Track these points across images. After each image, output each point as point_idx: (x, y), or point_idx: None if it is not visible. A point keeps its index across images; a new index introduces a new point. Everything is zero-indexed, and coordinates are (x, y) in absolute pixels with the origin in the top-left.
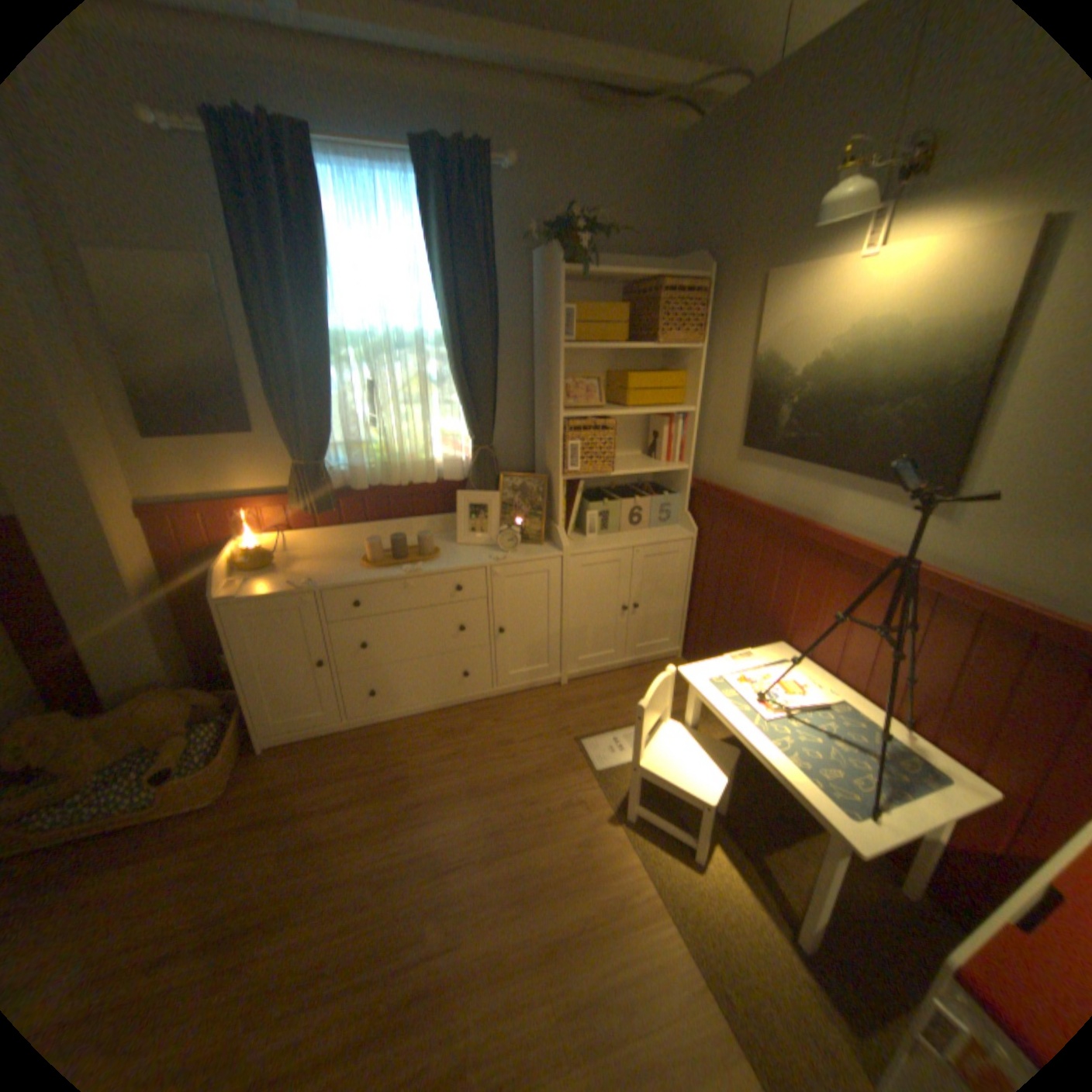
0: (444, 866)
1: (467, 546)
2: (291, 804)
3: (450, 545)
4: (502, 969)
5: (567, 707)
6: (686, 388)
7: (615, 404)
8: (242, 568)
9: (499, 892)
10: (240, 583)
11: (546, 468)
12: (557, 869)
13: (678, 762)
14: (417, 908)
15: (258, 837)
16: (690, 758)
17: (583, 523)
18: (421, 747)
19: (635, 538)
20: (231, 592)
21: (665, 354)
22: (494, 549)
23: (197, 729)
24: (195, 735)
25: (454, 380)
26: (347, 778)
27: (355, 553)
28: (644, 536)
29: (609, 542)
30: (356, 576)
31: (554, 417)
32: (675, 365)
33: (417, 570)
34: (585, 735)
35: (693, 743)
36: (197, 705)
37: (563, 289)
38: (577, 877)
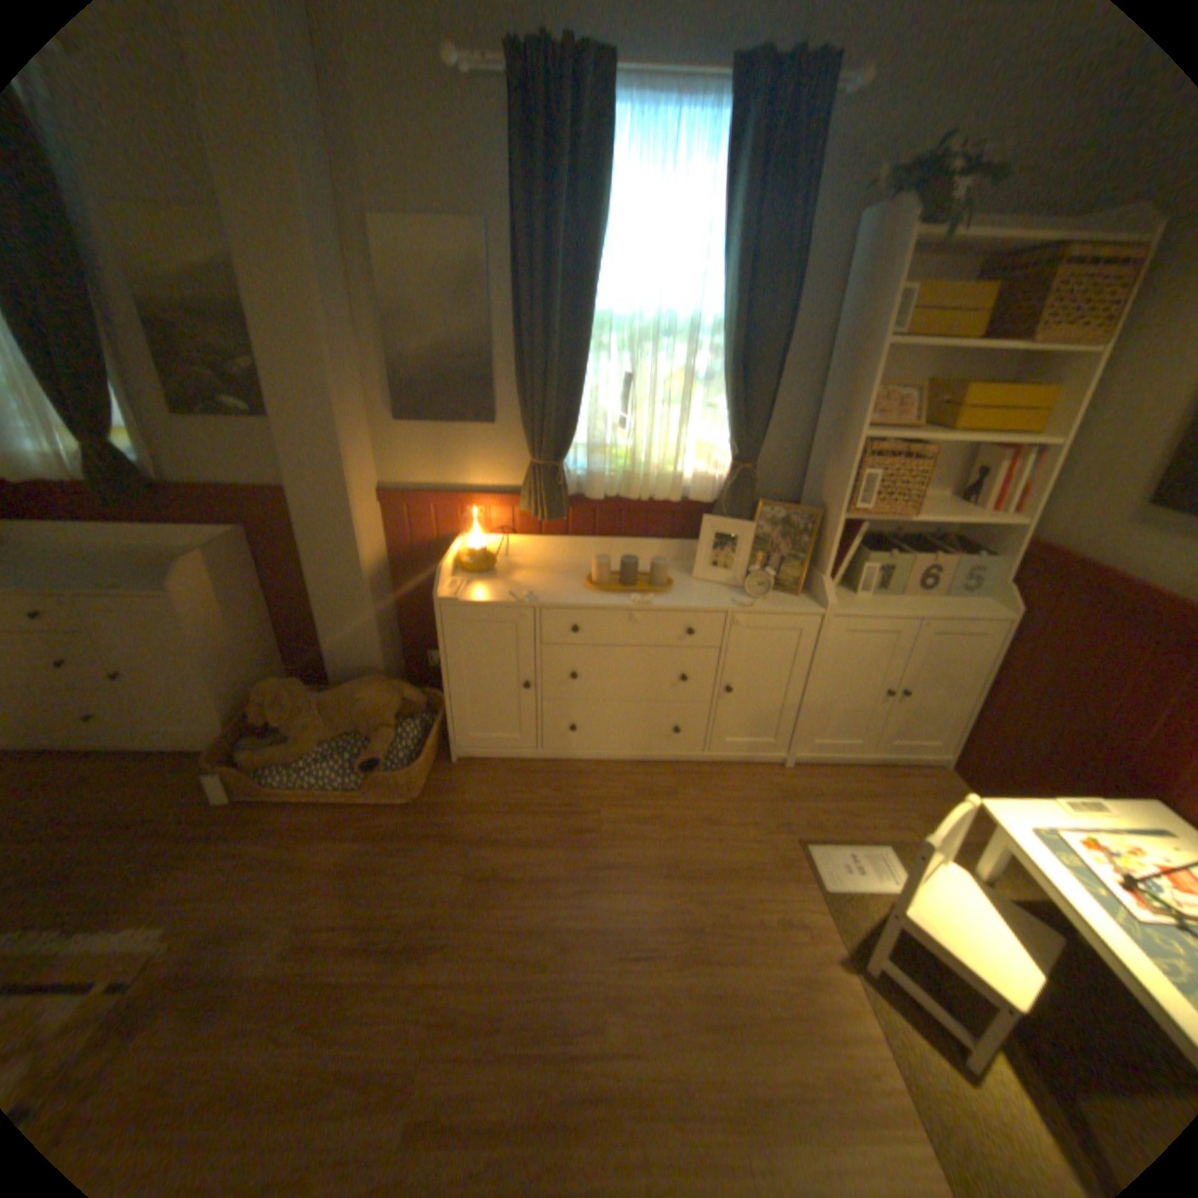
0: (633, 950)
1: (703, 582)
2: (480, 825)
3: (683, 577)
4: (695, 1107)
5: (792, 797)
6: (1055, 409)
7: (936, 424)
8: (467, 568)
9: (696, 1007)
10: (463, 584)
11: (822, 500)
12: (769, 1003)
13: (965, 928)
14: (601, 990)
15: (447, 850)
16: (984, 927)
17: (855, 576)
18: (616, 800)
19: (927, 606)
20: (455, 593)
21: (1026, 359)
22: (736, 591)
23: (404, 723)
24: (402, 728)
25: (727, 378)
26: (537, 812)
27: (577, 570)
28: (940, 606)
29: (889, 606)
30: (579, 596)
31: (851, 434)
32: (1042, 375)
33: (647, 602)
34: (814, 840)
35: (988, 907)
36: (406, 698)
37: (909, 259)
38: (795, 1024)
